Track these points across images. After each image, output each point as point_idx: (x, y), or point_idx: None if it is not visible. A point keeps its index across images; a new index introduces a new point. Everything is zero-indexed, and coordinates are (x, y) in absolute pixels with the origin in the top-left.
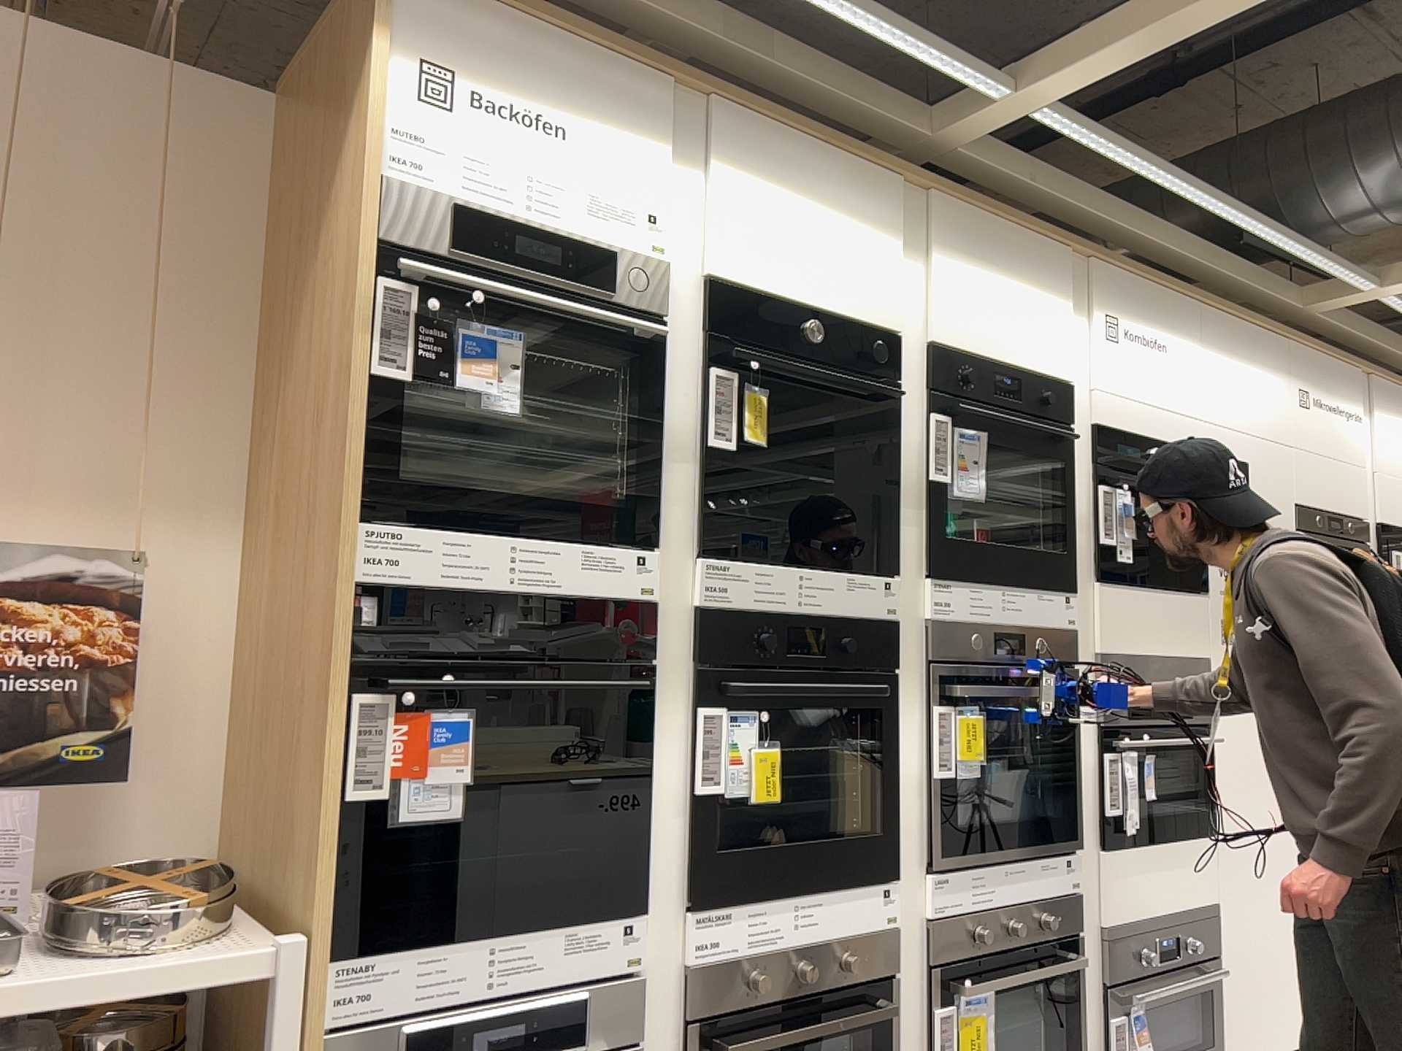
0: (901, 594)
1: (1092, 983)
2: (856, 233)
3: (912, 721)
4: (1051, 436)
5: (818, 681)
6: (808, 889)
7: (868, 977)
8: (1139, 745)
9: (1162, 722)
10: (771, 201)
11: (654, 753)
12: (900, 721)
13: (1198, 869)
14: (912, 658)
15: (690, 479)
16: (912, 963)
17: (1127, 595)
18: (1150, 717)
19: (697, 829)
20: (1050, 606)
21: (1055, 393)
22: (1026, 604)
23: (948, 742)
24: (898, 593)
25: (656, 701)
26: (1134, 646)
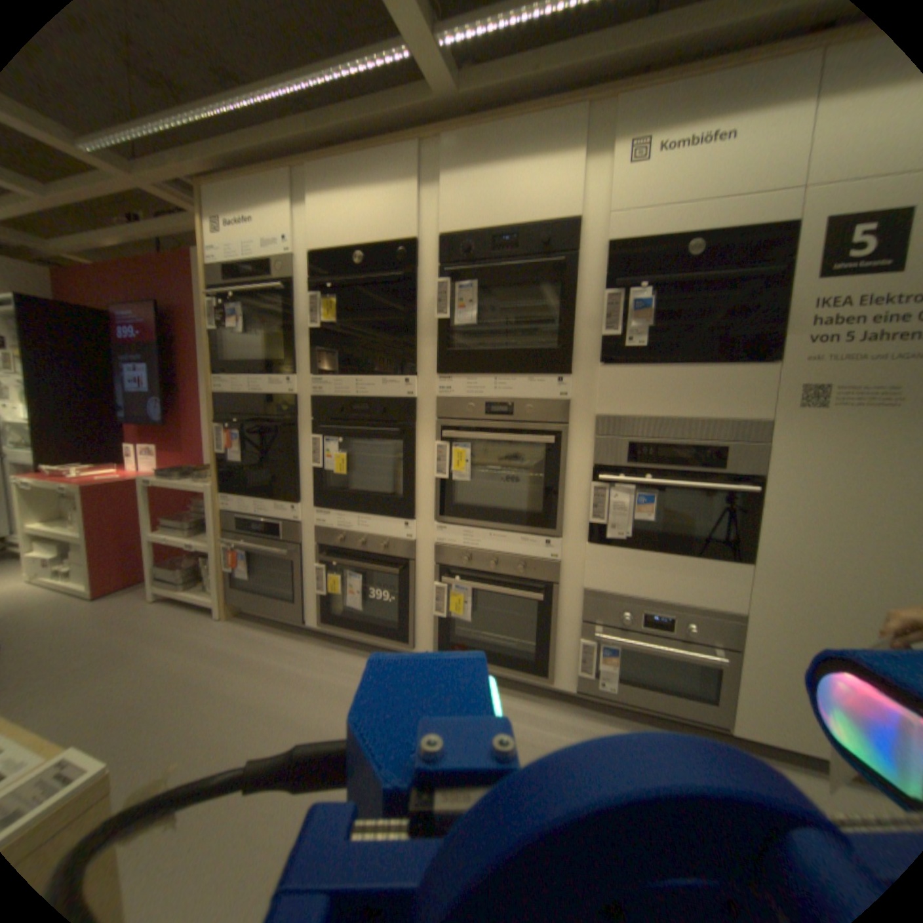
0: (420, 383)
1: (571, 614)
2: (383, 190)
3: (427, 448)
4: (550, 264)
5: (362, 426)
6: (364, 511)
7: (395, 555)
8: (622, 480)
9: (680, 468)
10: (333, 199)
11: (301, 449)
12: (419, 447)
13: (716, 583)
14: (427, 416)
15: (308, 343)
16: (426, 558)
17: (637, 370)
18: (659, 461)
19: (314, 478)
20: (540, 383)
21: (561, 228)
22: (515, 383)
23: (443, 460)
24: (412, 383)
25: (300, 431)
26: (642, 409)
